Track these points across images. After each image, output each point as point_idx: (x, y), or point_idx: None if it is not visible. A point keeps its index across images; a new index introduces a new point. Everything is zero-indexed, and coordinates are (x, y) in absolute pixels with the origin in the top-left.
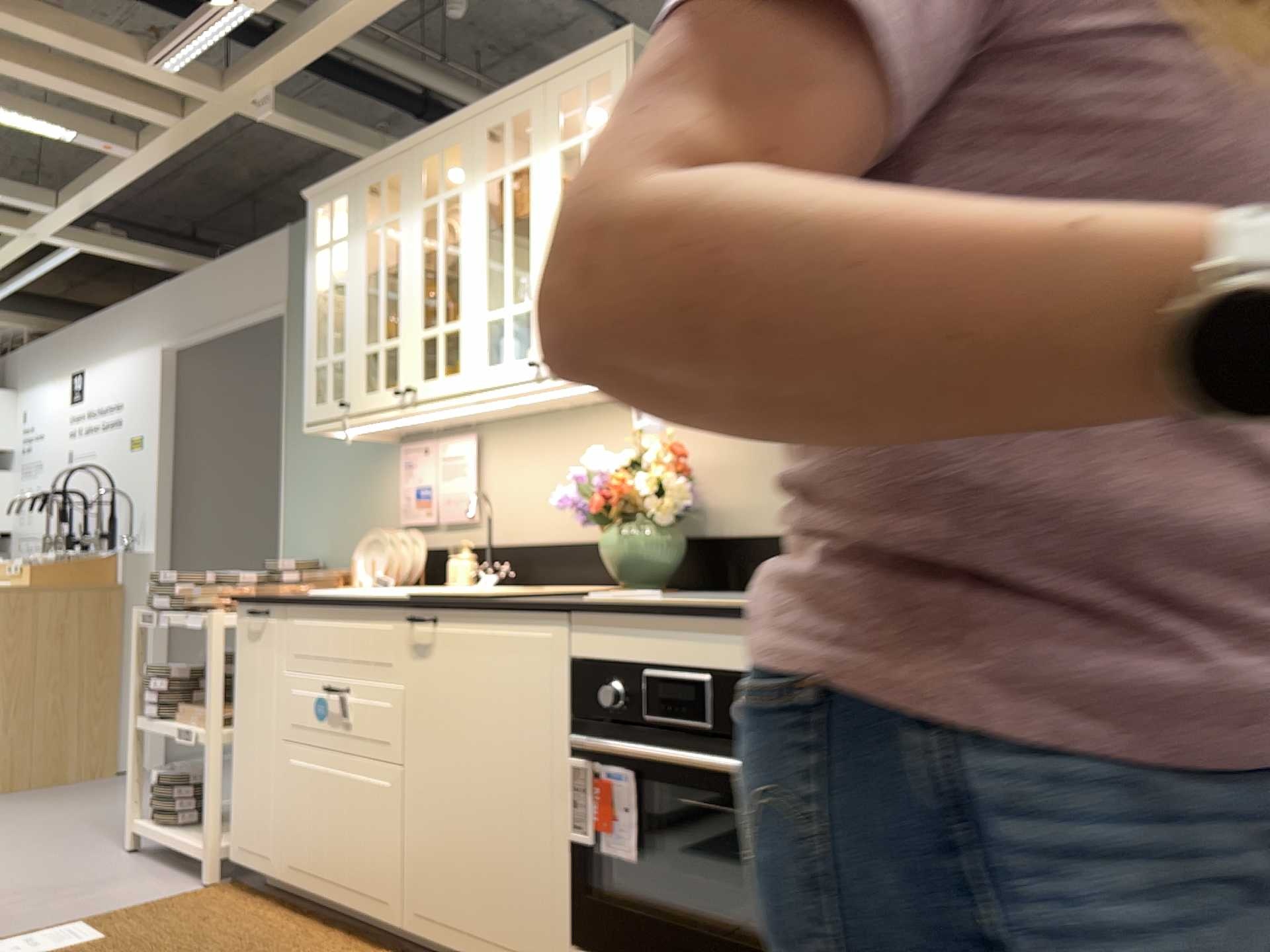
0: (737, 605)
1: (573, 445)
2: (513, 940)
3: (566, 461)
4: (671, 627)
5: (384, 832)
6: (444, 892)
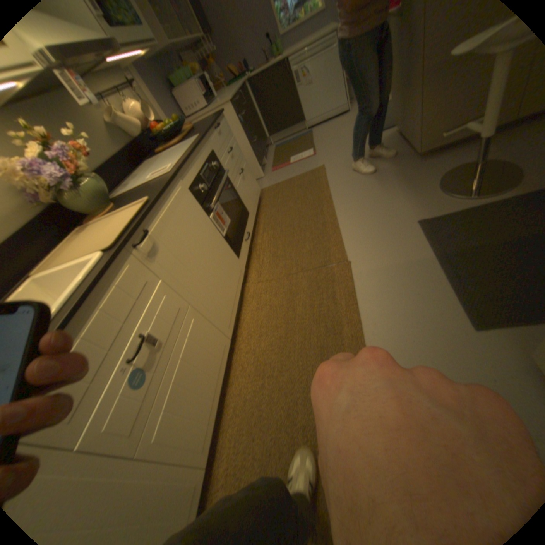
0: (193, 143)
1: None
2: (237, 278)
3: None
4: (194, 156)
5: (208, 333)
6: (227, 304)
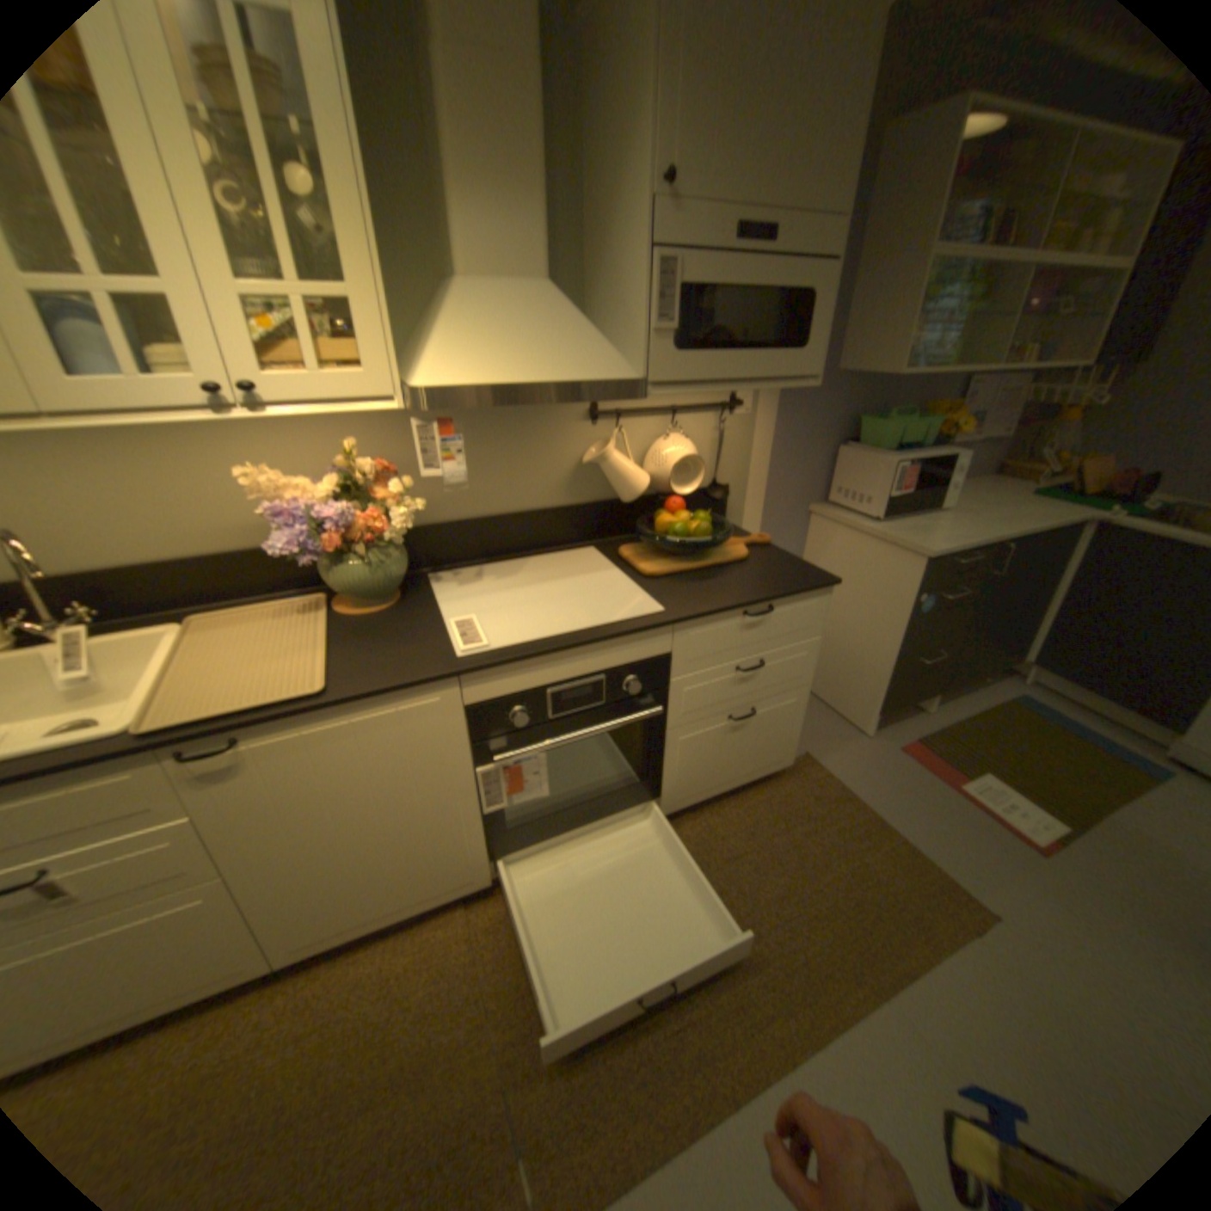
0: (613, 624)
1: (143, 443)
2: (429, 892)
3: (134, 464)
4: (569, 655)
5: (210, 934)
6: (332, 917)
